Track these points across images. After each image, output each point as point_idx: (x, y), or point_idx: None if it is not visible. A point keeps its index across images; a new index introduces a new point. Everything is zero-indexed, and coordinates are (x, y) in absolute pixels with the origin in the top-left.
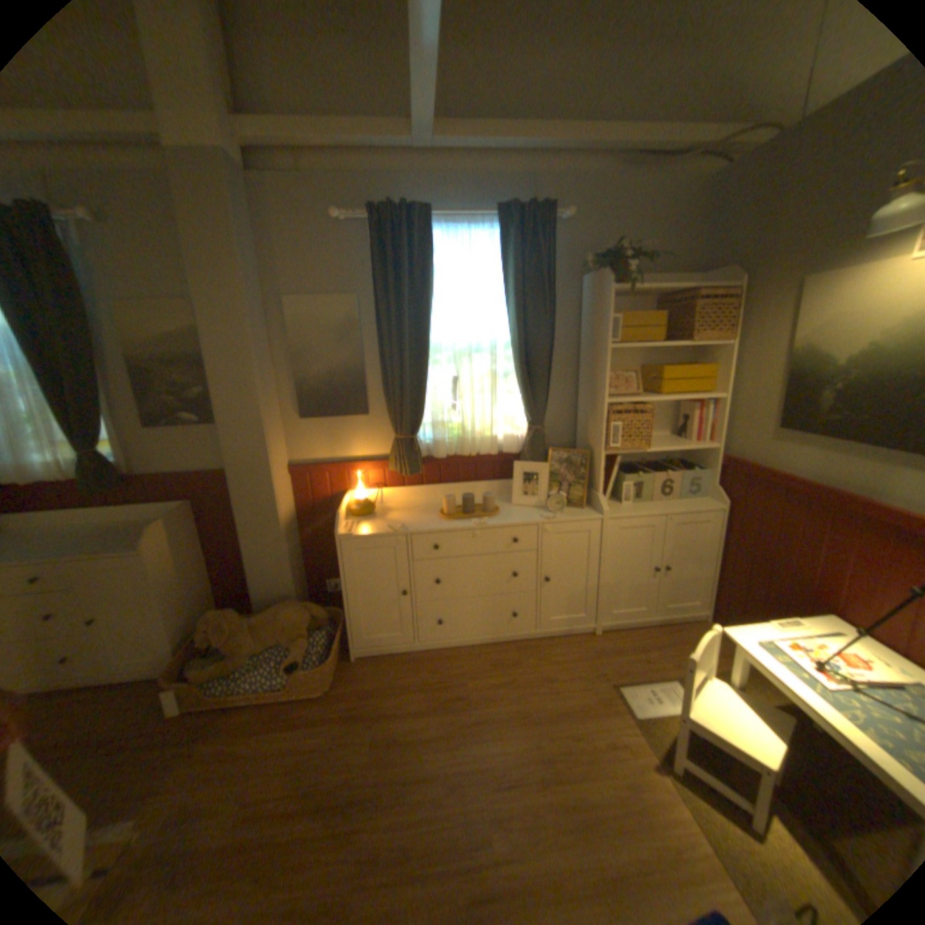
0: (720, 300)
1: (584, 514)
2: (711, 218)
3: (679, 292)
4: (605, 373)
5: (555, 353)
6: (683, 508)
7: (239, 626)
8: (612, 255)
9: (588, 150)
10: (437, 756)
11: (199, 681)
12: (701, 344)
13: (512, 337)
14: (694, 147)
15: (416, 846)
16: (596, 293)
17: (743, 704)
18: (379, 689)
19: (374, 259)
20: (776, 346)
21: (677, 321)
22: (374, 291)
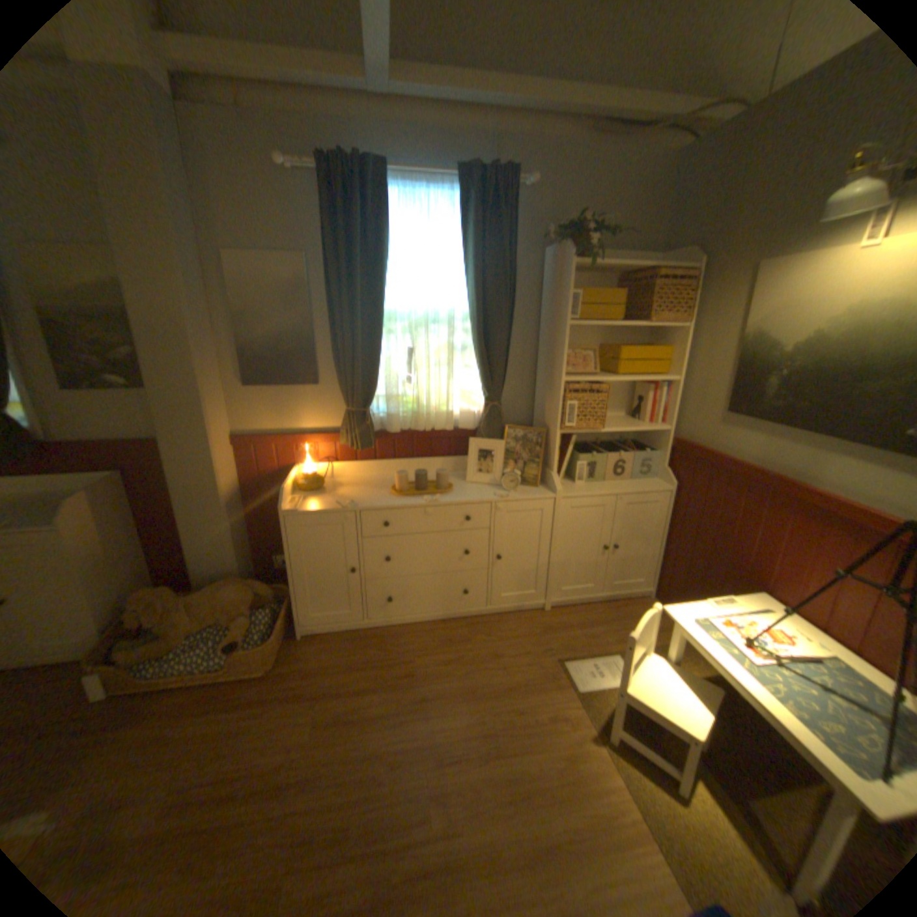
0: (678, 281)
1: (537, 492)
2: (674, 197)
3: (639, 271)
4: (563, 351)
5: (514, 328)
6: (632, 488)
7: (174, 605)
8: (575, 228)
9: (555, 113)
10: (380, 734)
11: (128, 664)
12: (658, 326)
13: (470, 309)
14: (661, 119)
15: (353, 825)
16: (557, 267)
17: (677, 678)
18: (325, 667)
19: (323, 214)
20: (728, 331)
21: (636, 301)
22: (322, 250)
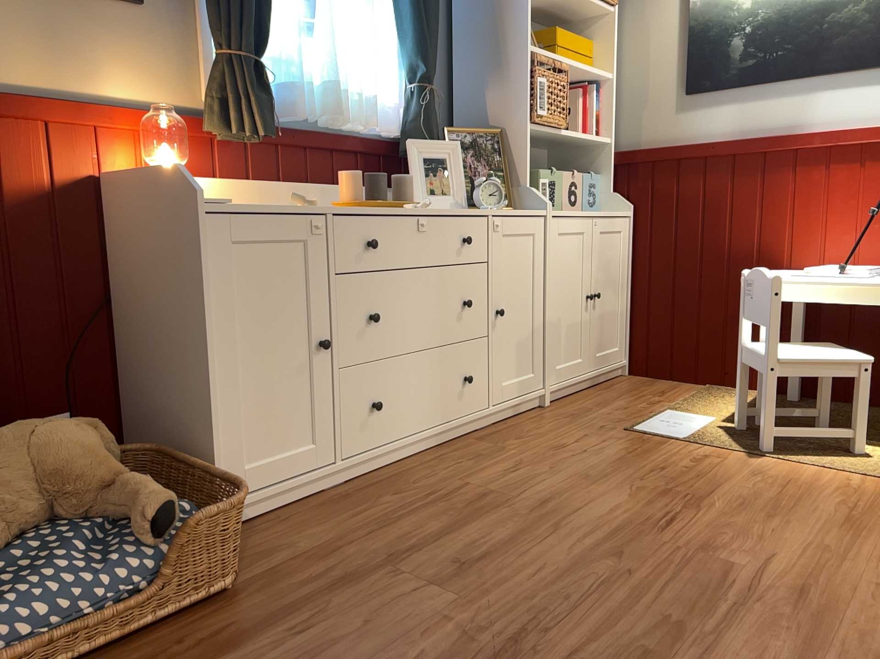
0: None
1: (521, 211)
2: None
3: None
4: (524, 6)
5: None
6: (598, 212)
7: None
8: None
9: None
10: (545, 543)
11: None
12: (575, 16)
13: None
14: None
15: (665, 612)
16: None
17: (787, 345)
18: (334, 537)
19: None
20: (662, 10)
21: None
22: None
